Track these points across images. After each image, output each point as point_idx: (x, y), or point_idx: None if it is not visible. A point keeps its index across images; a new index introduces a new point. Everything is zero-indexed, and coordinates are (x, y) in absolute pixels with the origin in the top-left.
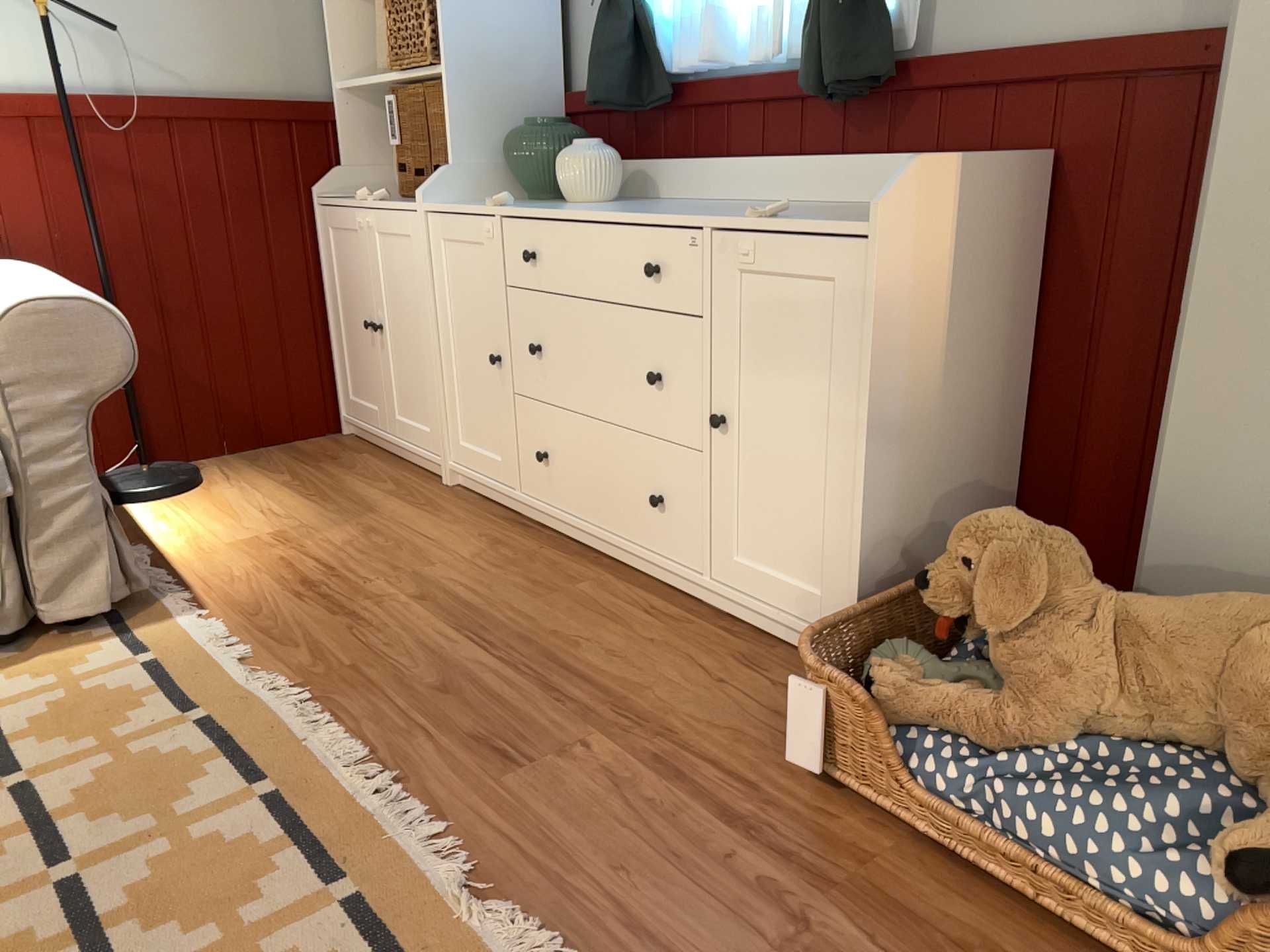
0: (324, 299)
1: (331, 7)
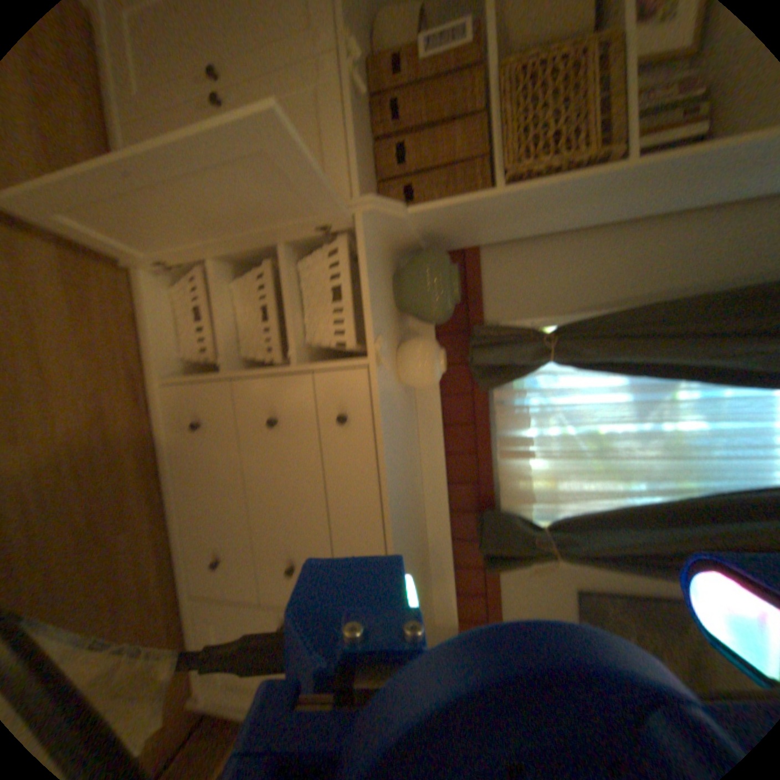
0: None
1: None
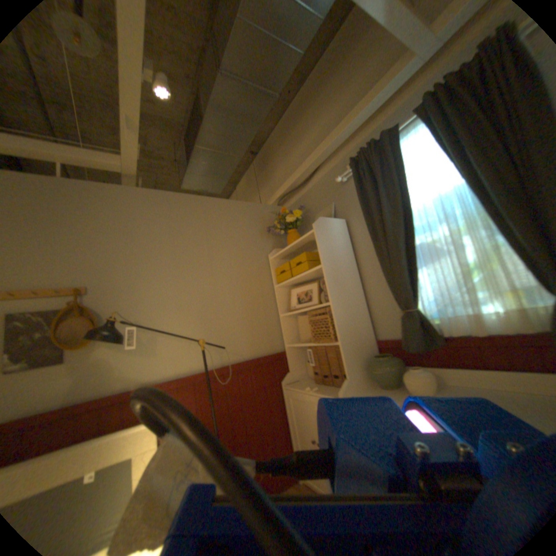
0: (289, 423)
1: (283, 319)
